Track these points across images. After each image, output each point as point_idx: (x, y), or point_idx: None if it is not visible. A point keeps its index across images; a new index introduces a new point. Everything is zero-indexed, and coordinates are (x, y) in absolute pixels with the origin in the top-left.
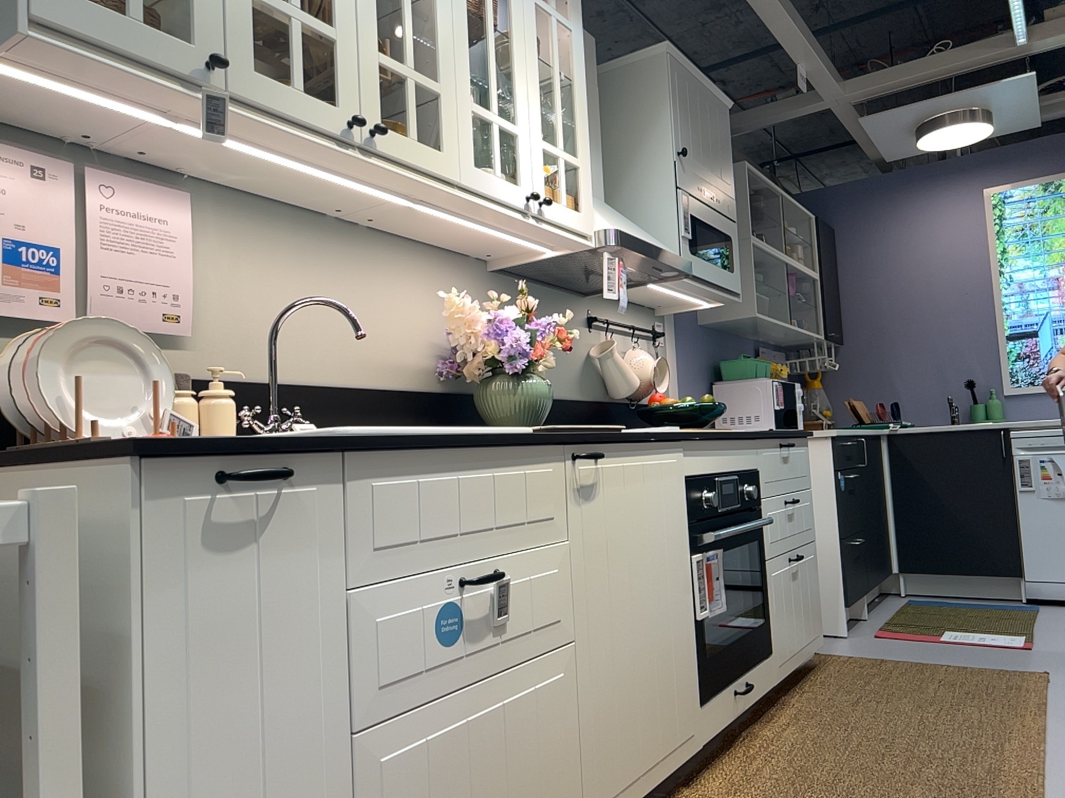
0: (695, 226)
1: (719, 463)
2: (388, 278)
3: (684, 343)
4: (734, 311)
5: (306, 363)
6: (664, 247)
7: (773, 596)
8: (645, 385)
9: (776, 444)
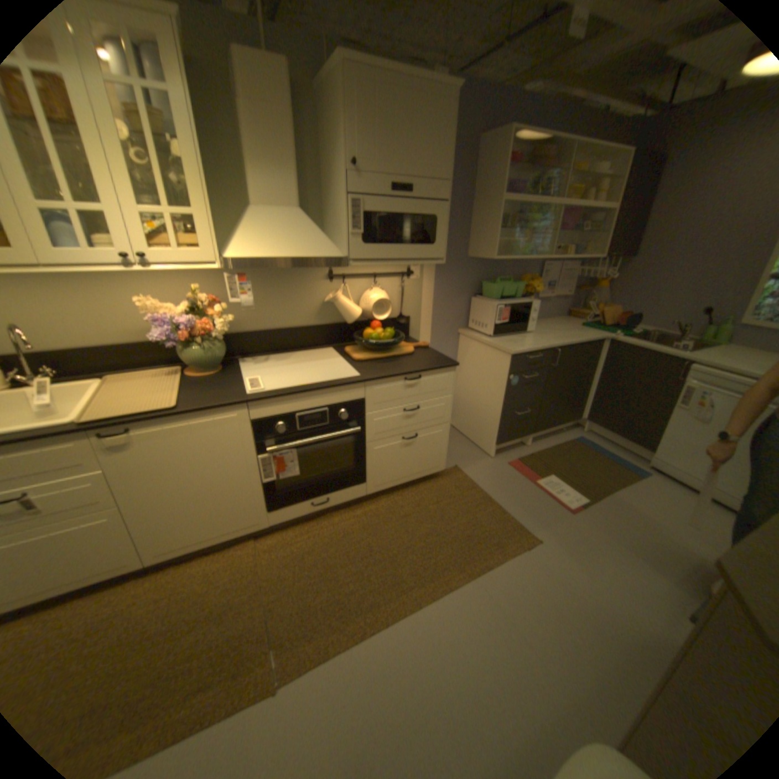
0: (382, 217)
1: (301, 406)
2: (124, 285)
3: (443, 273)
4: (484, 252)
5: (71, 339)
6: (314, 251)
7: (372, 458)
8: (370, 314)
9: (394, 381)
